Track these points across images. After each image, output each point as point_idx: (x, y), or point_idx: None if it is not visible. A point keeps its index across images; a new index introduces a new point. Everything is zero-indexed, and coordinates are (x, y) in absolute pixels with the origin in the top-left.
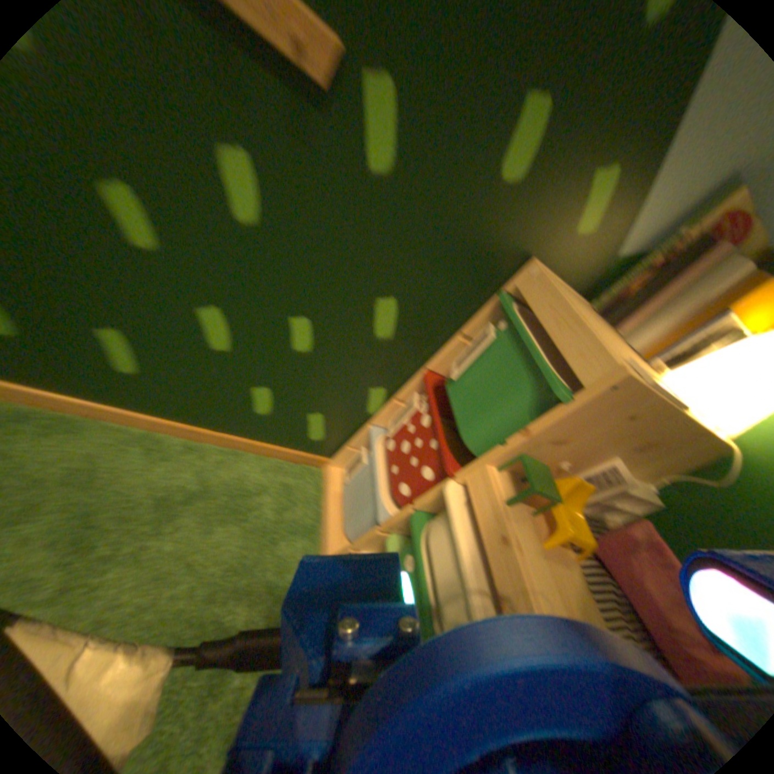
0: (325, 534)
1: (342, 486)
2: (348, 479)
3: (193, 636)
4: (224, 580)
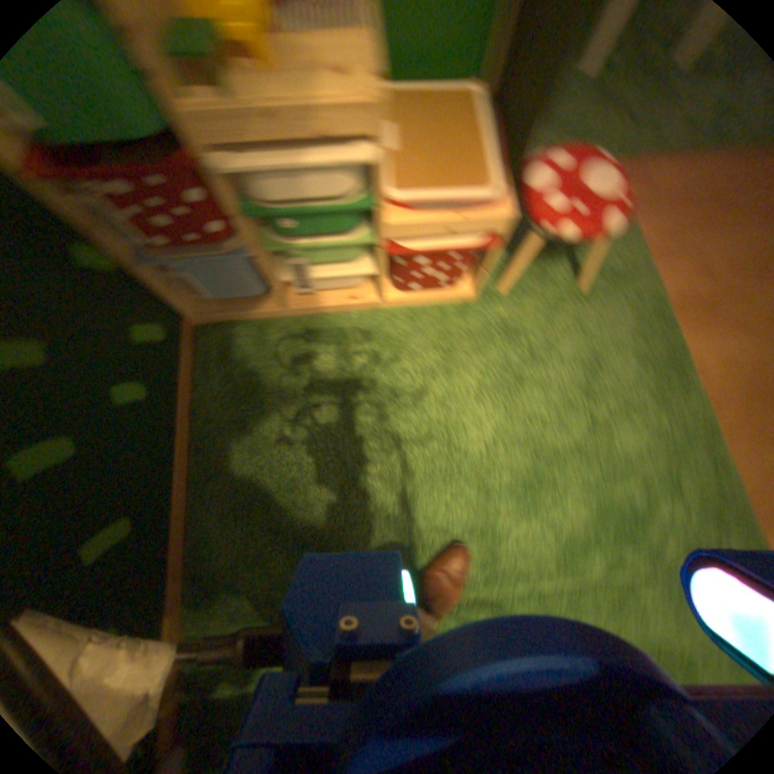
0: (261, 314)
1: (213, 299)
2: (204, 293)
3: (340, 396)
4: (305, 387)
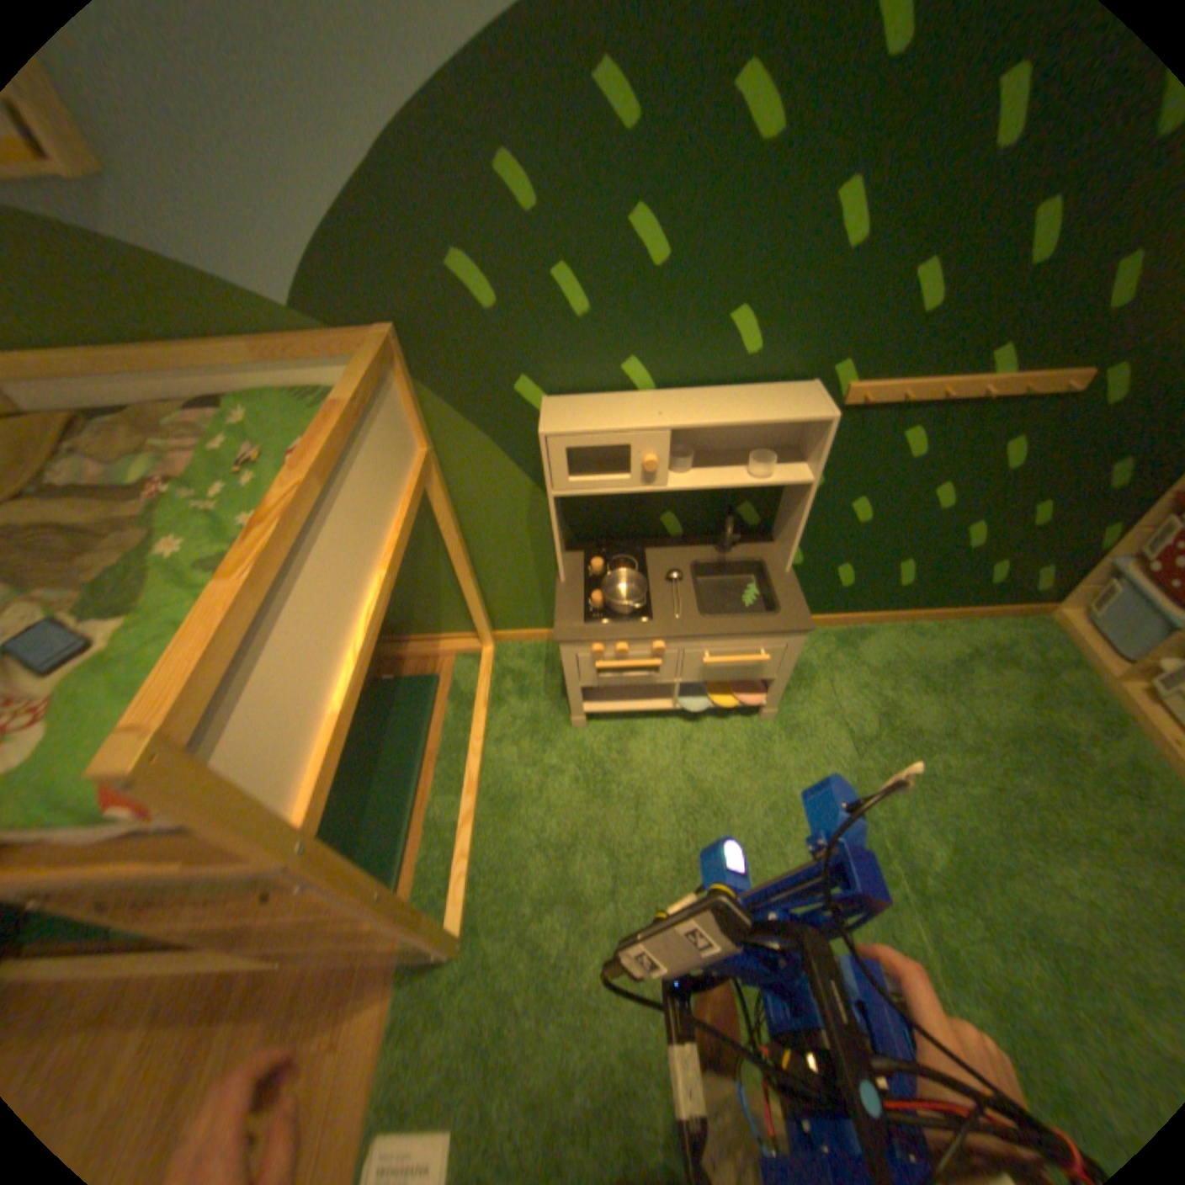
0: (1095, 668)
1: (1094, 625)
2: (1101, 615)
3: (1044, 738)
4: (1037, 707)
